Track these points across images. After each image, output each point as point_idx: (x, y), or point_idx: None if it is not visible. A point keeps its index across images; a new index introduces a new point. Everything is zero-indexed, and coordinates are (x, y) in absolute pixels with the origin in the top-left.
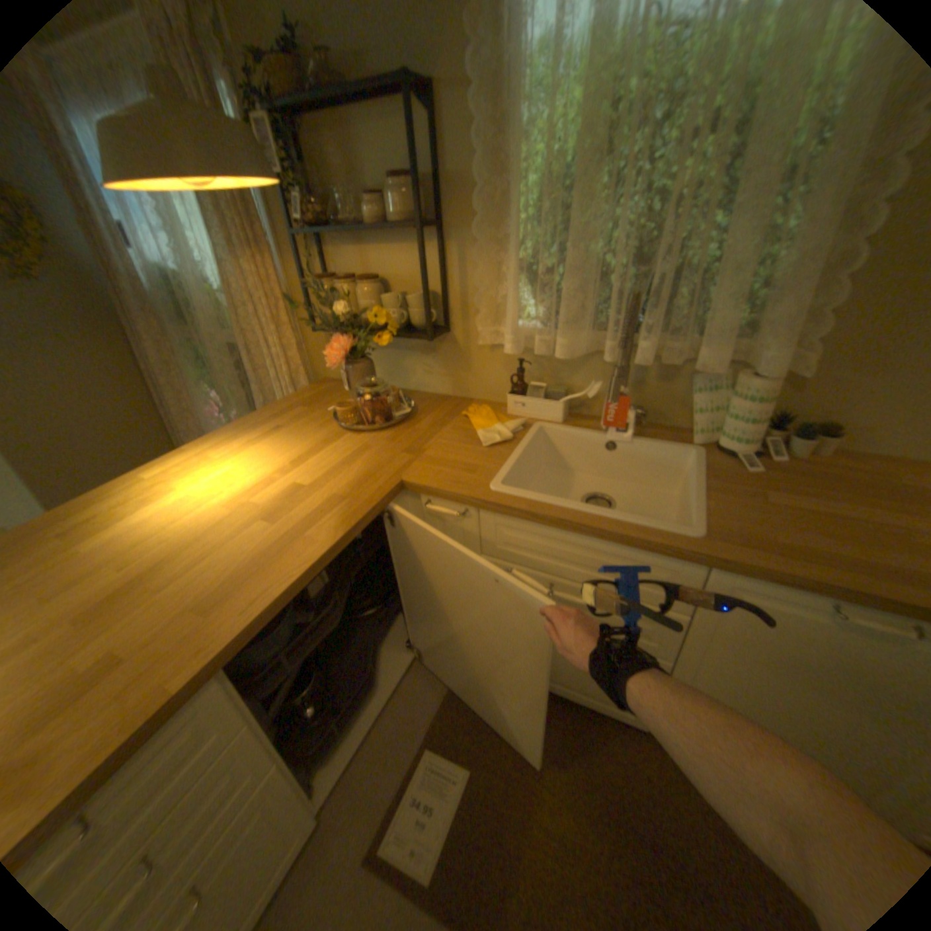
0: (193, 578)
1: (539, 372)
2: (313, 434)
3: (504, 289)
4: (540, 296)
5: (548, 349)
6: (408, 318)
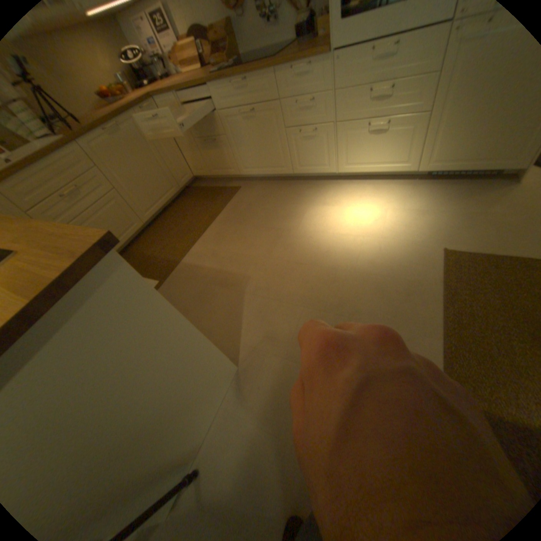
0: None
1: None
2: None
3: None
4: None
5: None
6: None
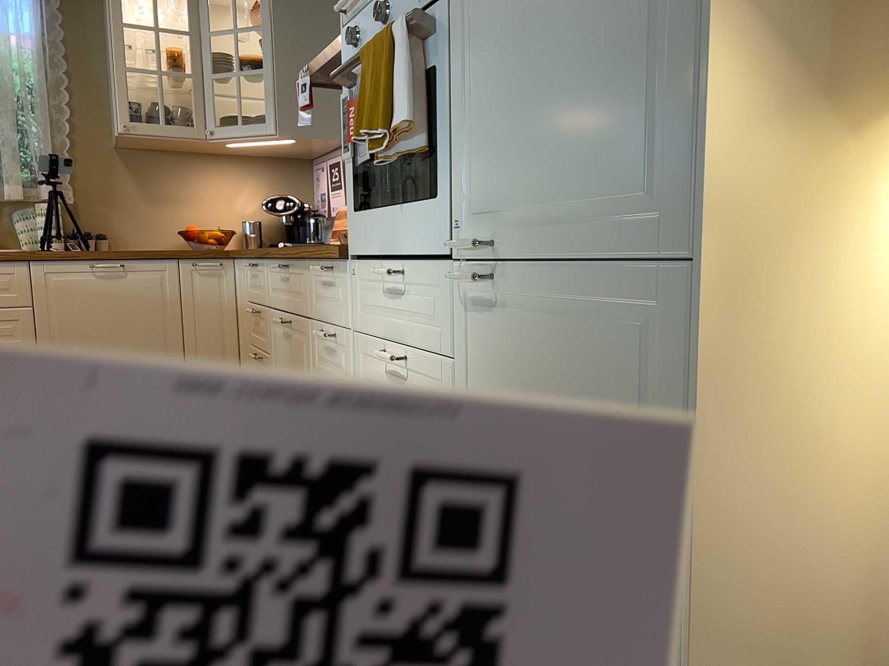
0: None
1: None
2: None
3: None
4: None
5: None
6: None
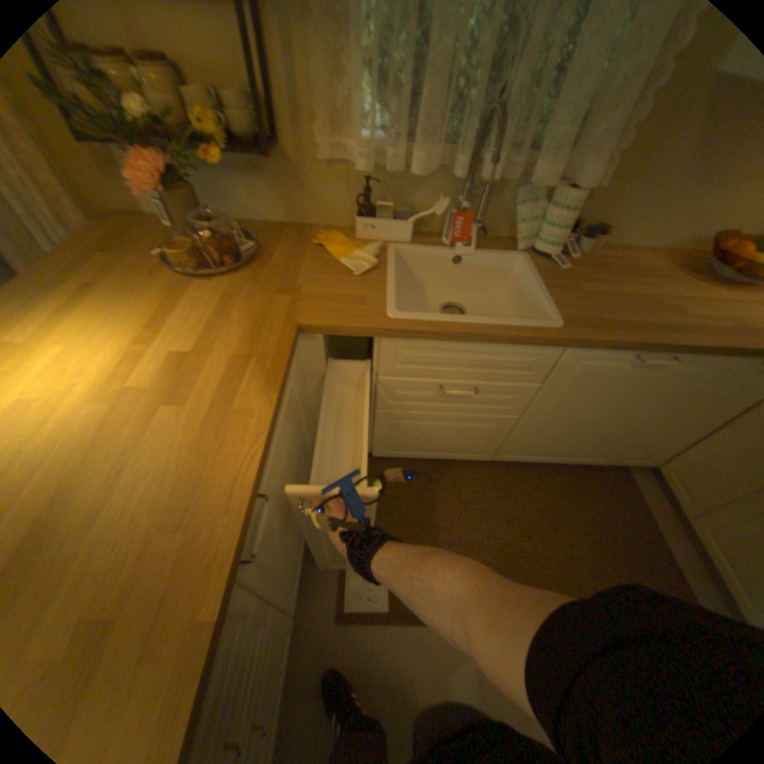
0: (127, 495)
1: (382, 191)
2: (149, 287)
3: (346, 88)
4: (394, 101)
5: (399, 165)
6: (226, 125)
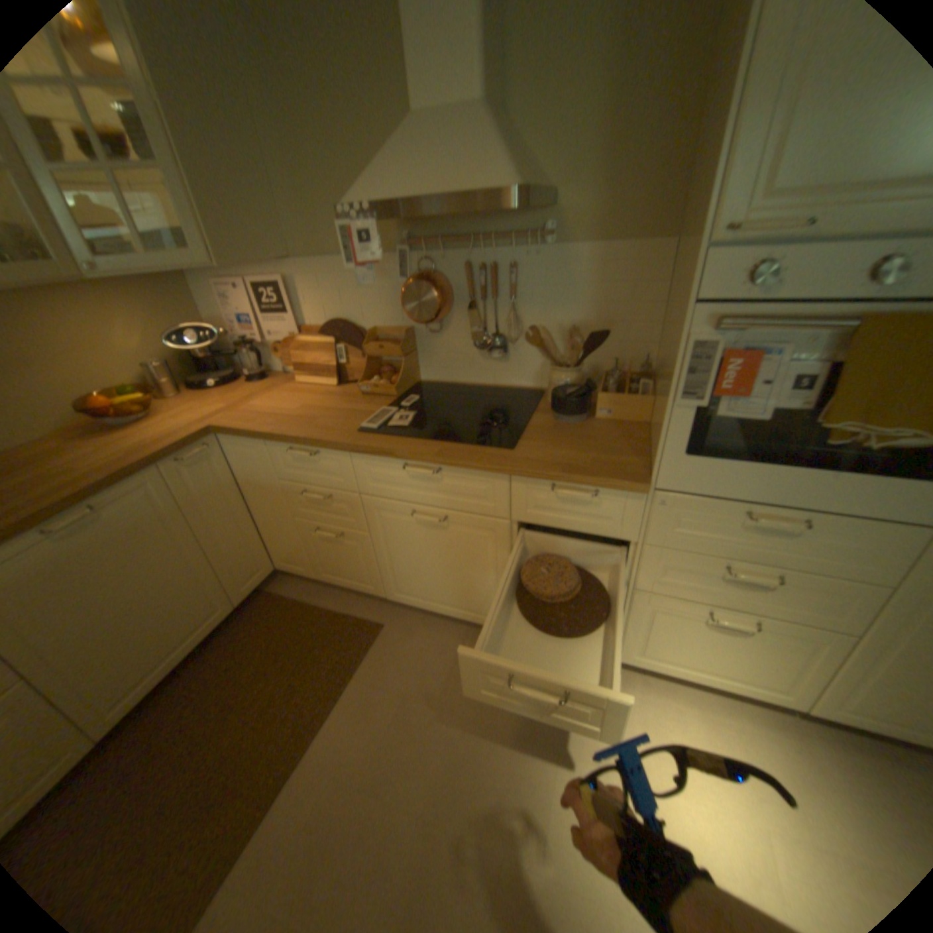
0: None
1: None
2: None
3: None
4: None
5: None
6: None
